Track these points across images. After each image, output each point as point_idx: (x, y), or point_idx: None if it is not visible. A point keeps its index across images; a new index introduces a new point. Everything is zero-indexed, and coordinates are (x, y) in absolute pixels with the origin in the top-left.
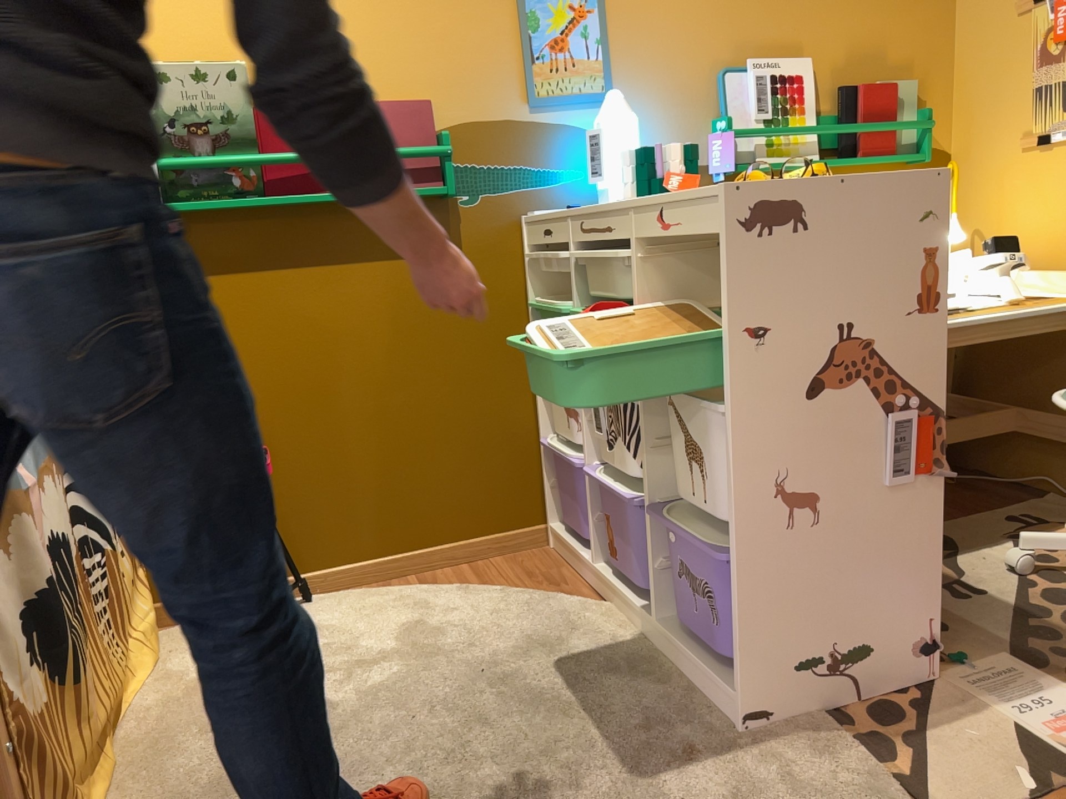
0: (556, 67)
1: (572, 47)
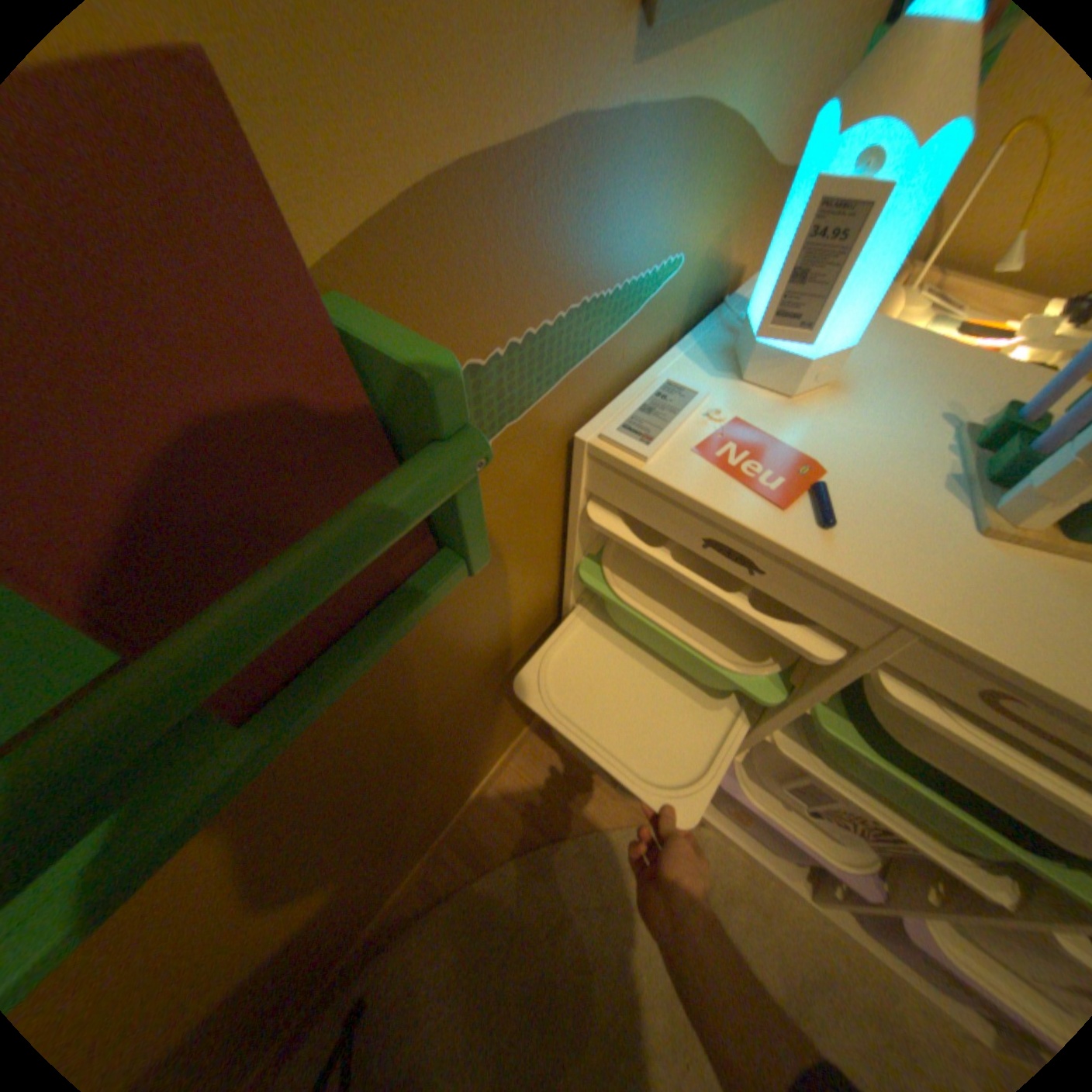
0: None
1: None
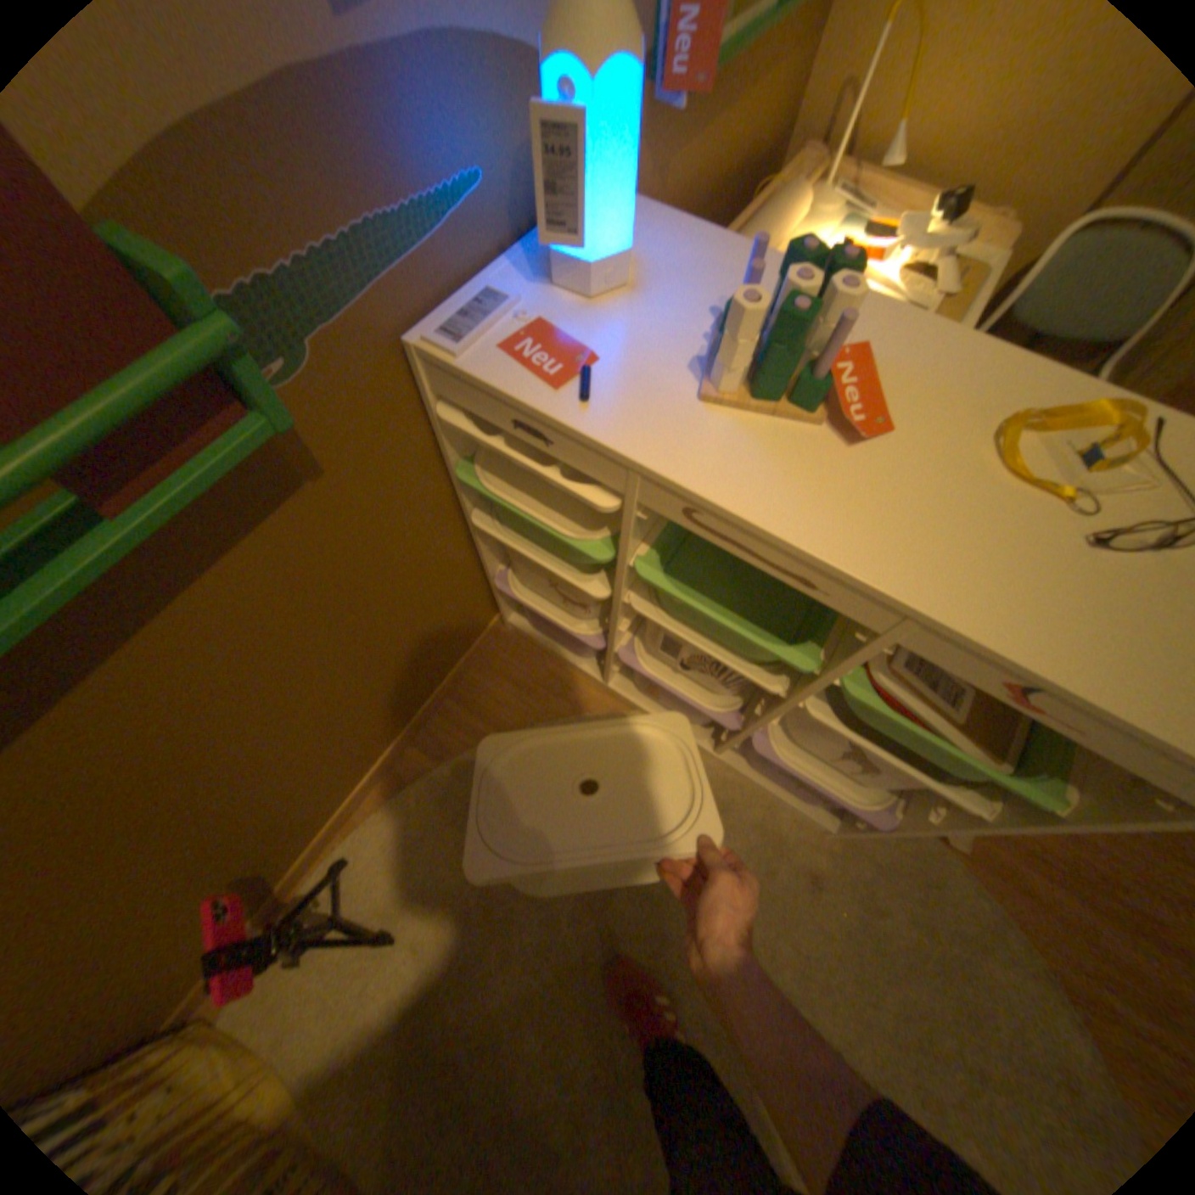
0: None
1: None
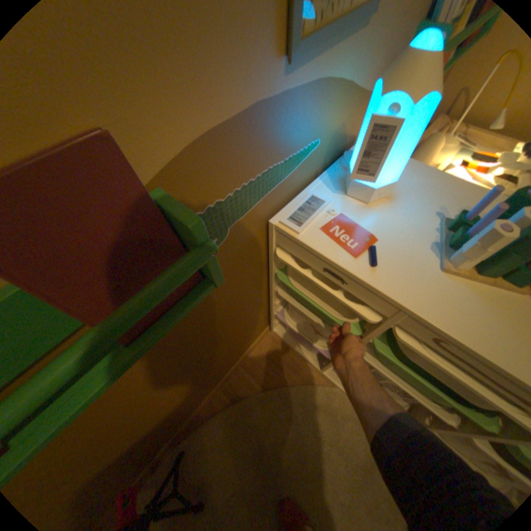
0: None
1: None
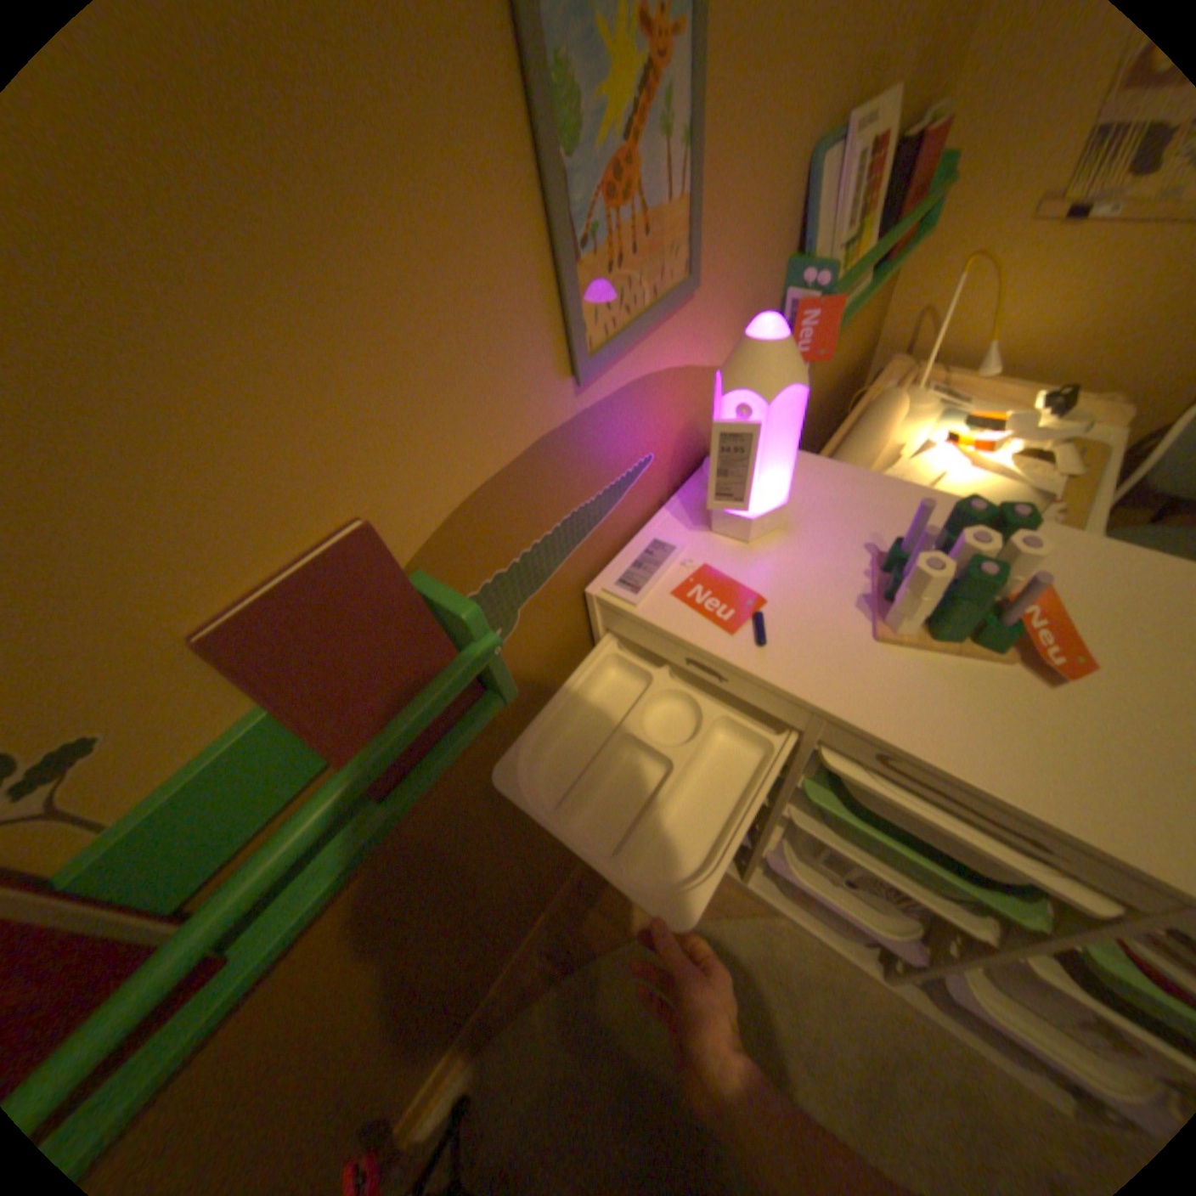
0: (620, 249)
1: (649, 168)
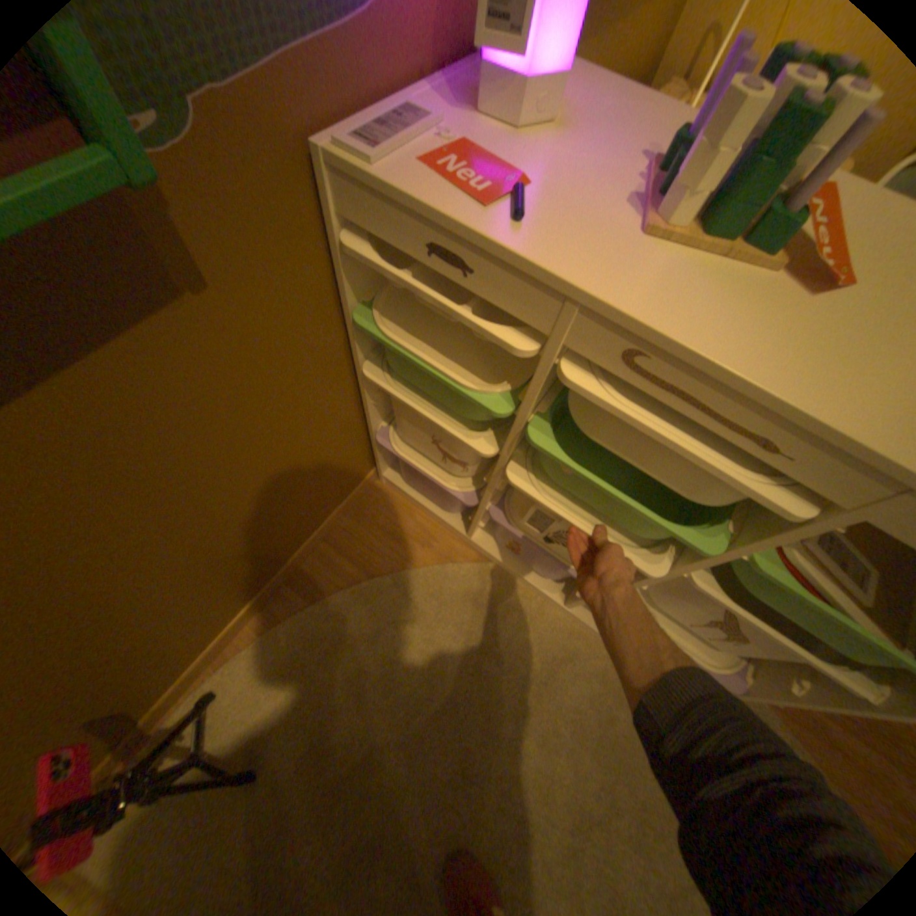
0: None
1: None
